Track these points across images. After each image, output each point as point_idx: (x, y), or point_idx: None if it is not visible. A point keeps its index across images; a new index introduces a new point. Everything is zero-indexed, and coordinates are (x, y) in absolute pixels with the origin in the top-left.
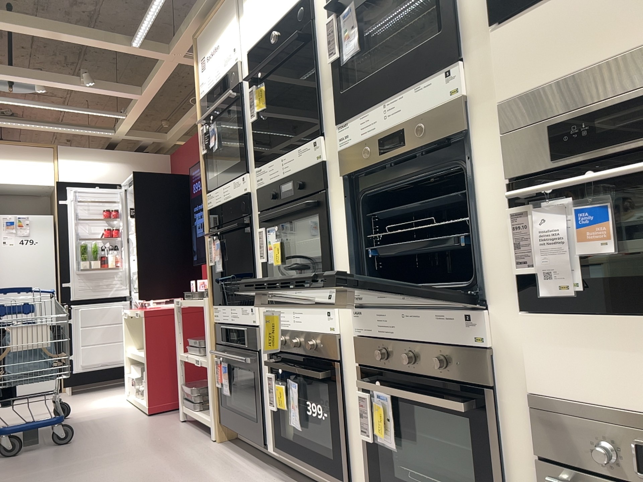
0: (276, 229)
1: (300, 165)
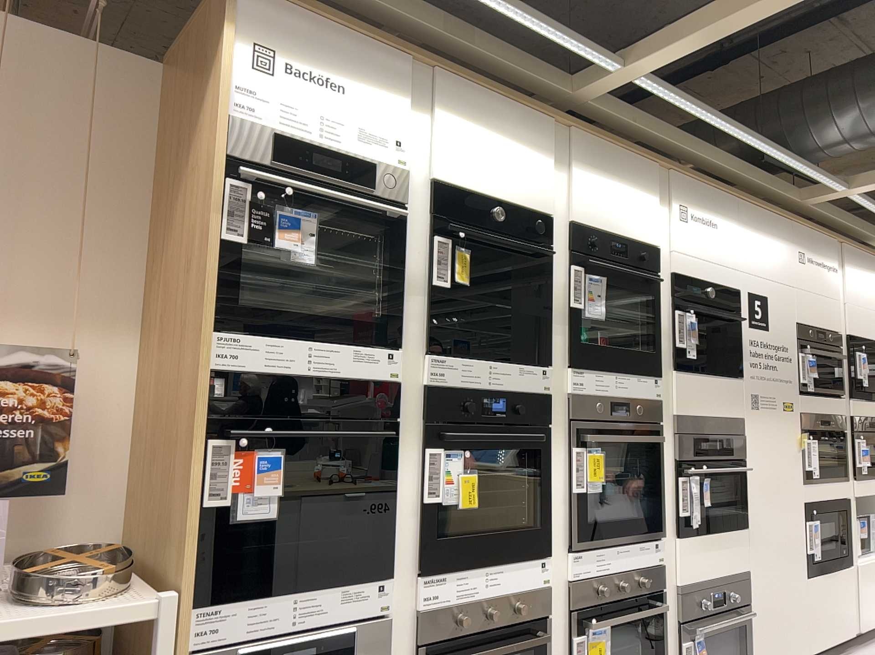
0: (463, 449)
1: (518, 385)
